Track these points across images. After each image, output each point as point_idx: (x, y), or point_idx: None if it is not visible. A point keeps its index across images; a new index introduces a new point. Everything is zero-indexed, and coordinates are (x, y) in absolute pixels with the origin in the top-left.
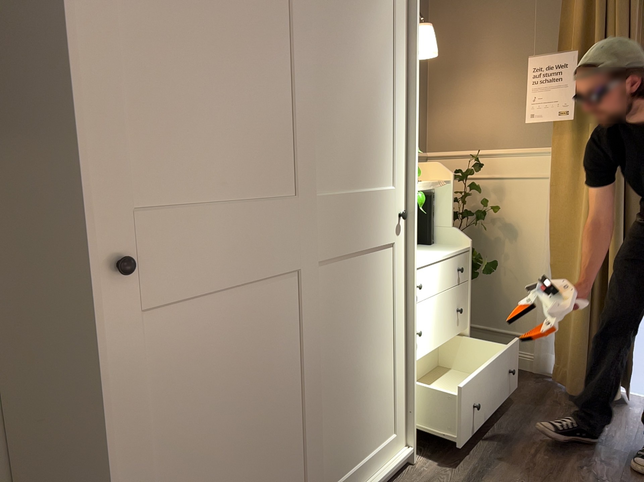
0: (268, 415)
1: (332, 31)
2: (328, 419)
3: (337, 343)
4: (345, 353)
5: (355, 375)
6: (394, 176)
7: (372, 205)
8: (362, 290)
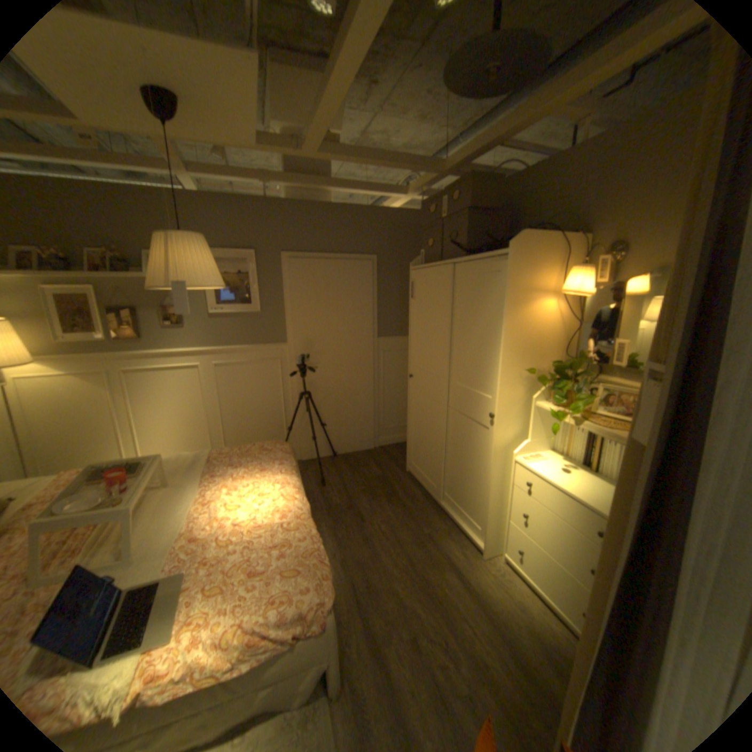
0: (428, 441)
1: (464, 309)
2: (450, 475)
3: (455, 448)
4: (459, 457)
5: (462, 474)
6: (495, 390)
7: (477, 398)
8: (469, 438)
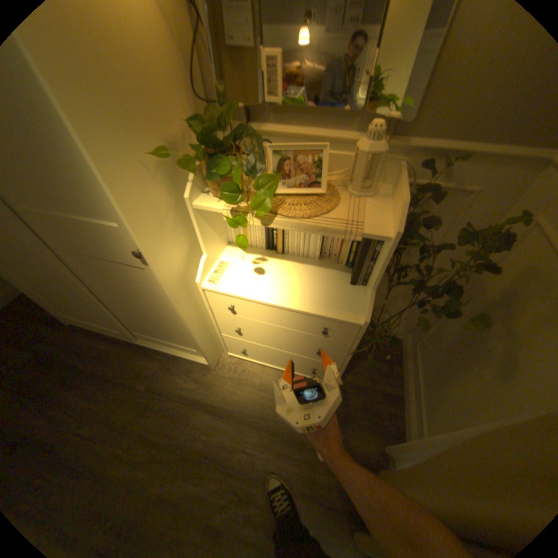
0: (63, 296)
1: None
2: (126, 320)
3: (111, 296)
4: (124, 303)
5: (142, 317)
6: (113, 212)
7: (90, 231)
8: (122, 283)
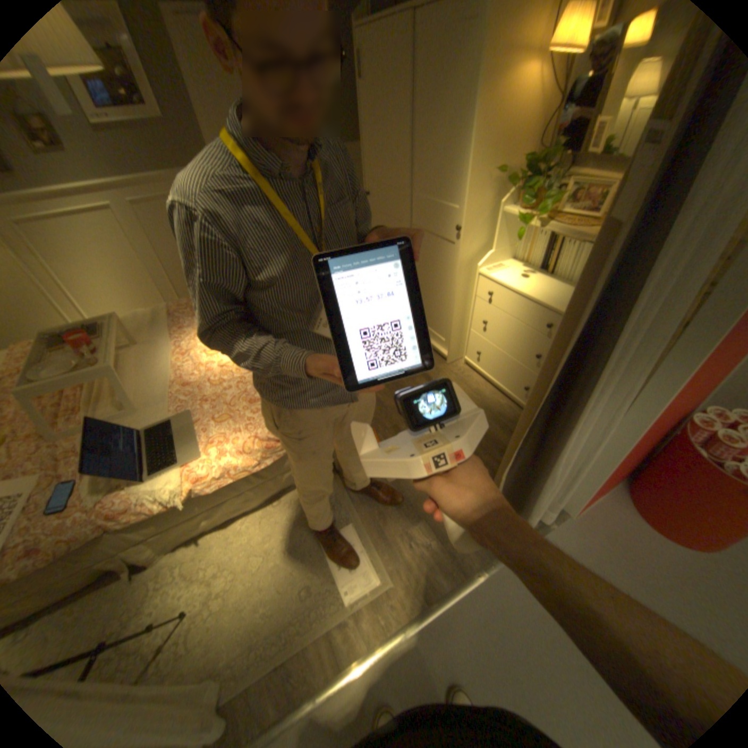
0: None
1: (427, 89)
2: None
3: (420, 270)
4: (423, 279)
5: (427, 294)
6: (462, 198)
7: (442, 211)
8: (434, 257)
